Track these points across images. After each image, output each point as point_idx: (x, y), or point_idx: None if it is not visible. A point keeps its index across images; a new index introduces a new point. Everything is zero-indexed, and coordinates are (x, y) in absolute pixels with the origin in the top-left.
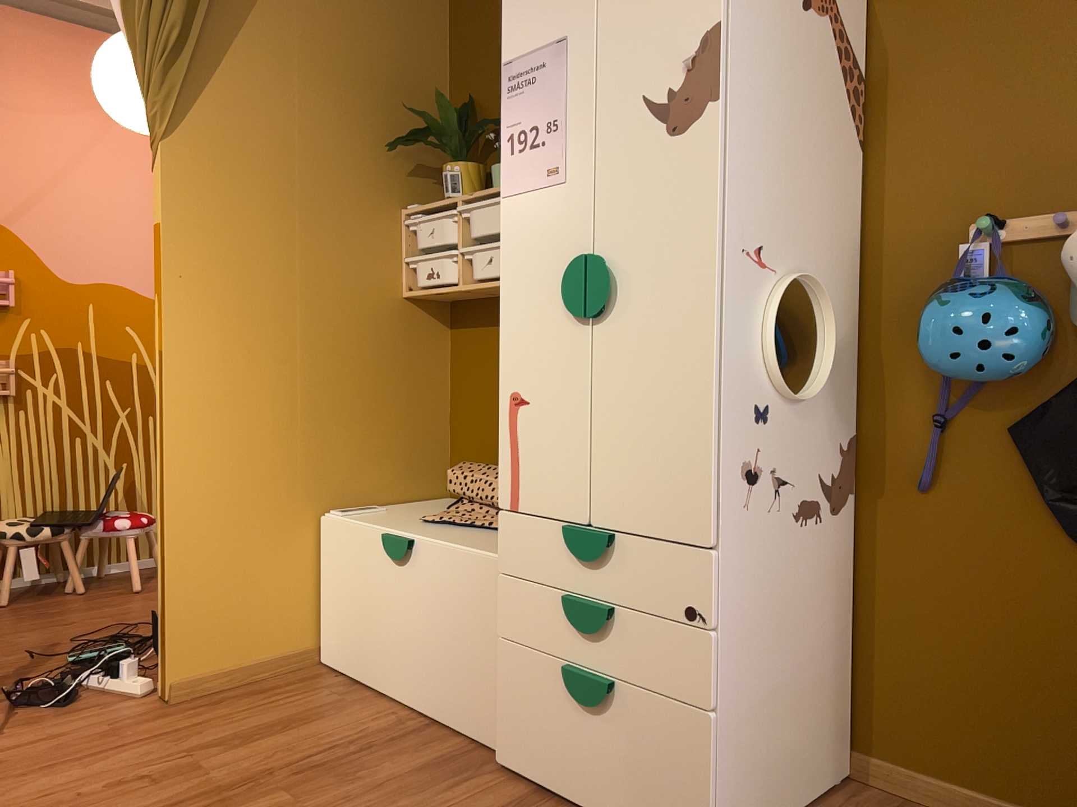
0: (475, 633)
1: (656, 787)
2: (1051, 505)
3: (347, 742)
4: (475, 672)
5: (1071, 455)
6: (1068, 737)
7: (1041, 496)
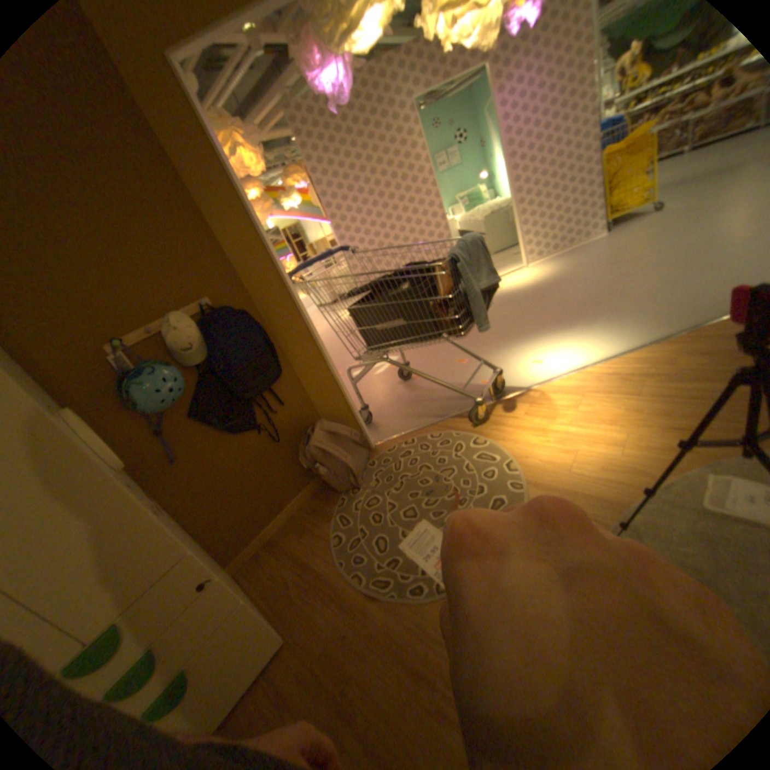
0: None
1: (242, 658)
2: (223, 428)
3: None
4: None
5: (218, 409)
6: (272, 485)
7: (219, 428)
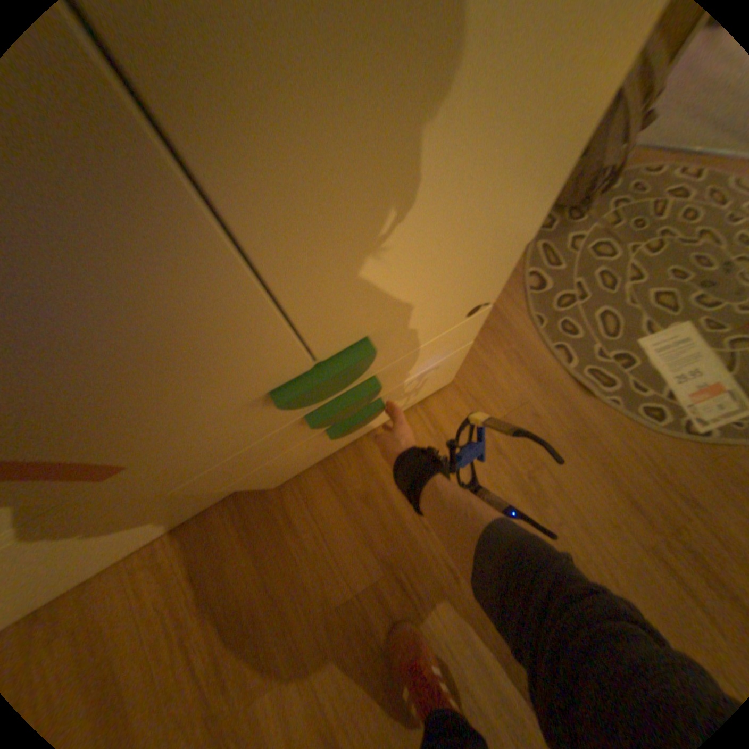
0: (154, 504)
1: (418, 391)
2: None
3: (176, 627)
4: (184, 501)
5: None
6: None
7: None
